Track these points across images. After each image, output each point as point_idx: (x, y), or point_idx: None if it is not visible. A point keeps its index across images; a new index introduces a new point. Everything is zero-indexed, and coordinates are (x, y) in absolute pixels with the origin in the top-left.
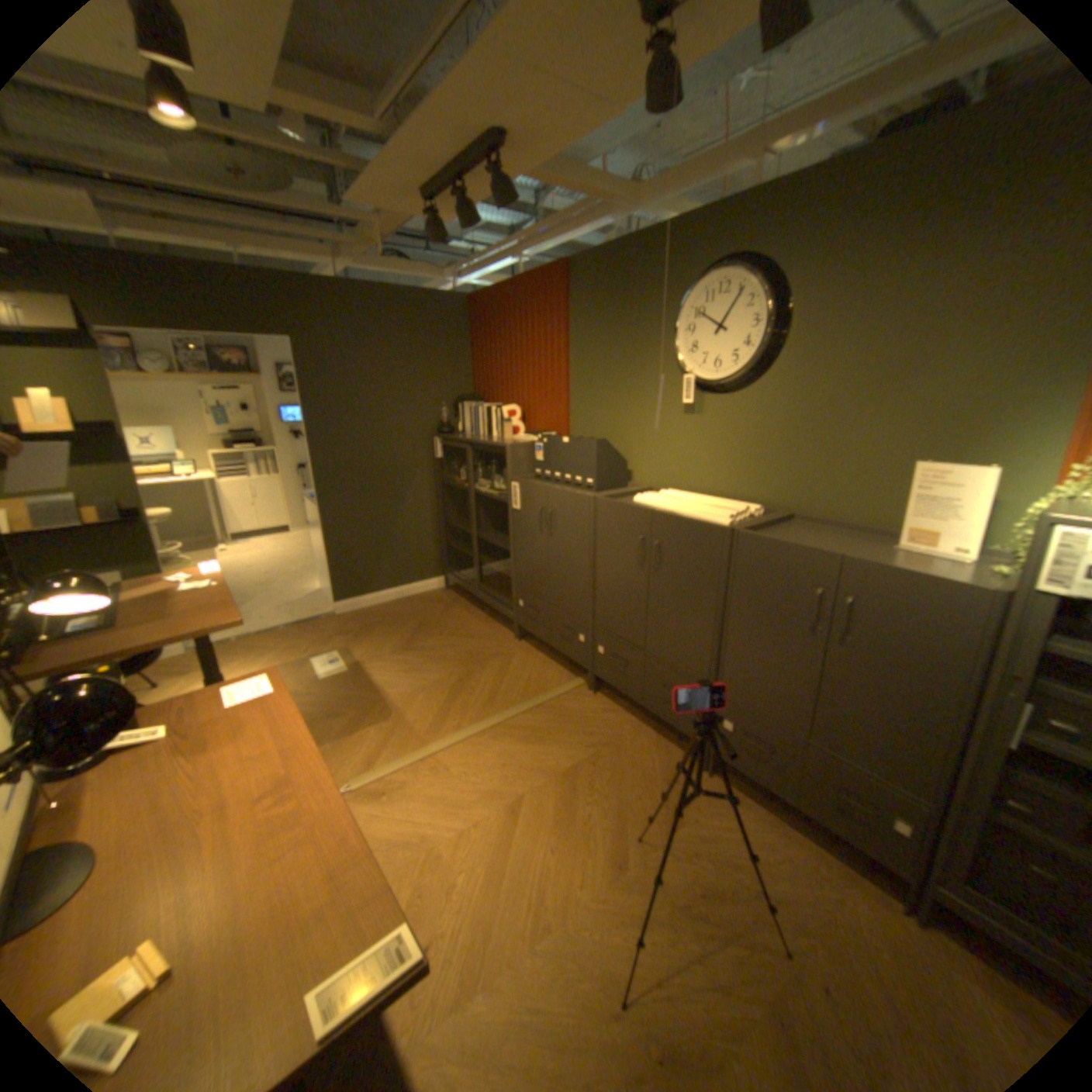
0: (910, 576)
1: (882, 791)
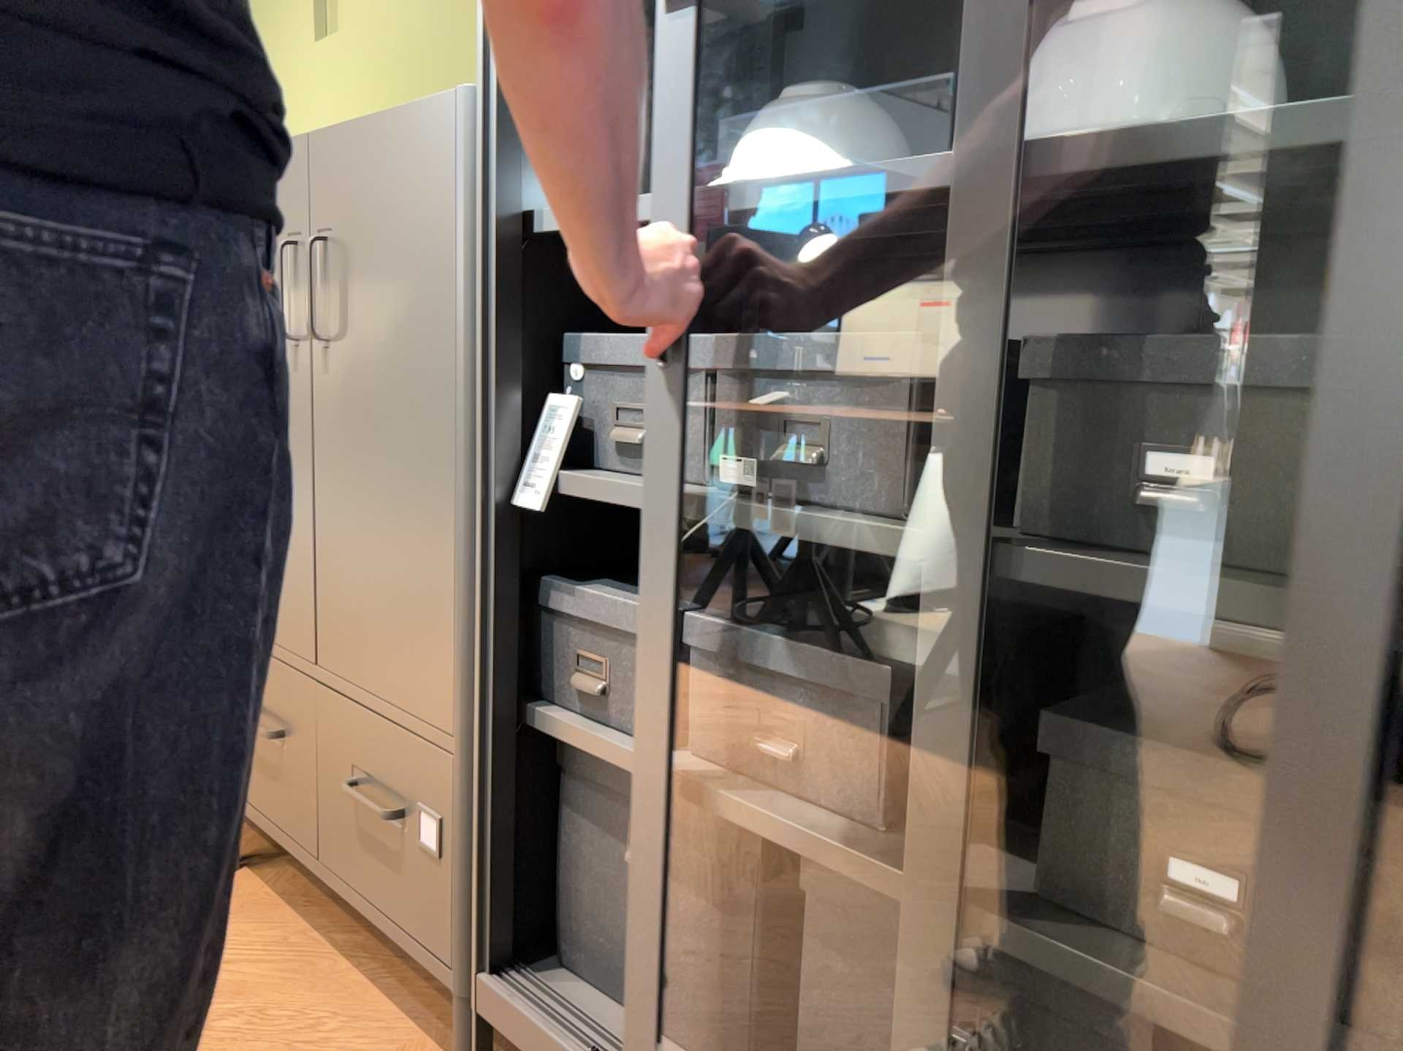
0: (373, 131)
1: (398, 747)
